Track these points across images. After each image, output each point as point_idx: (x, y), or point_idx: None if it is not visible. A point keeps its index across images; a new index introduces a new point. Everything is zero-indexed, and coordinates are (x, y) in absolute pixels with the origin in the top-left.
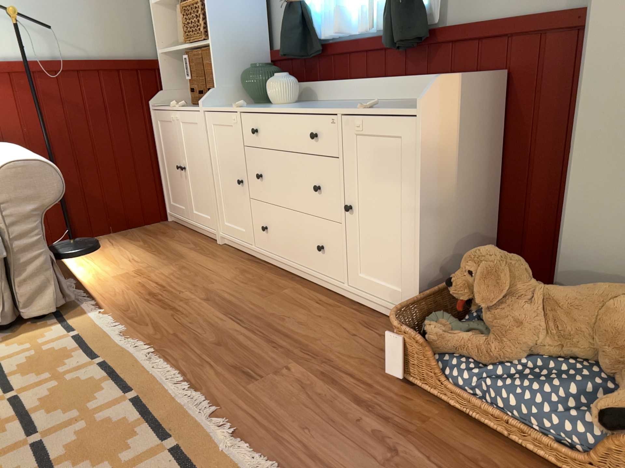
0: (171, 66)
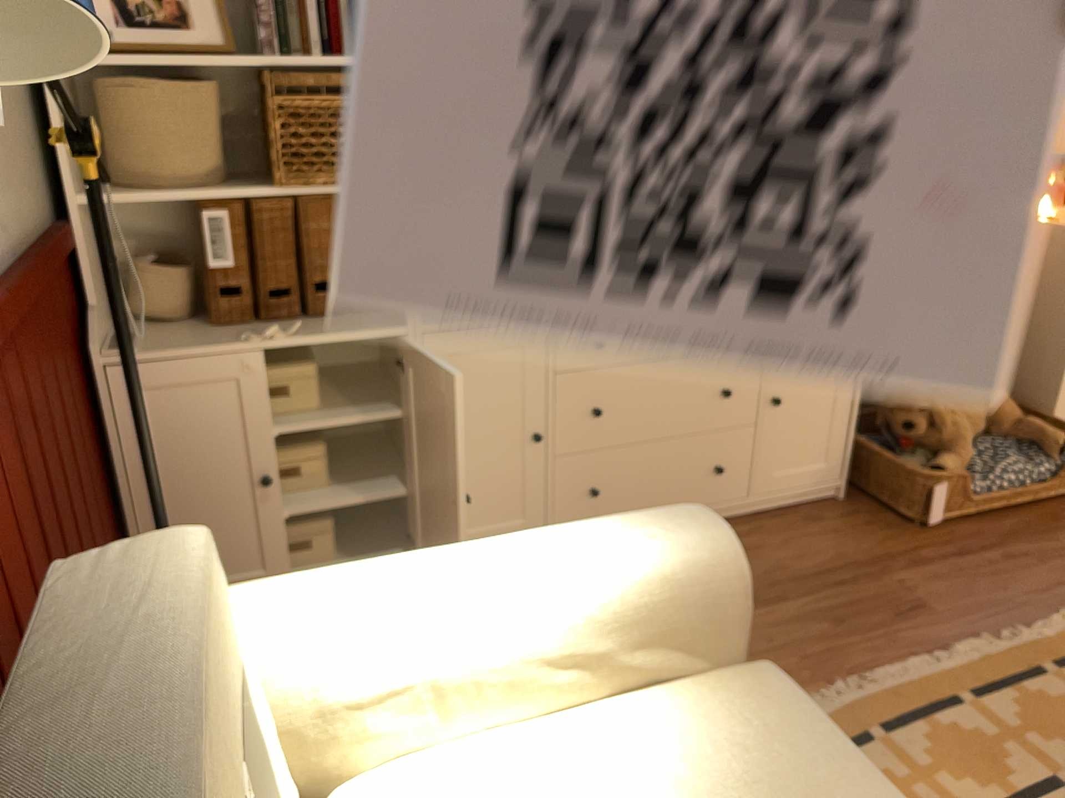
0: (87, 231)
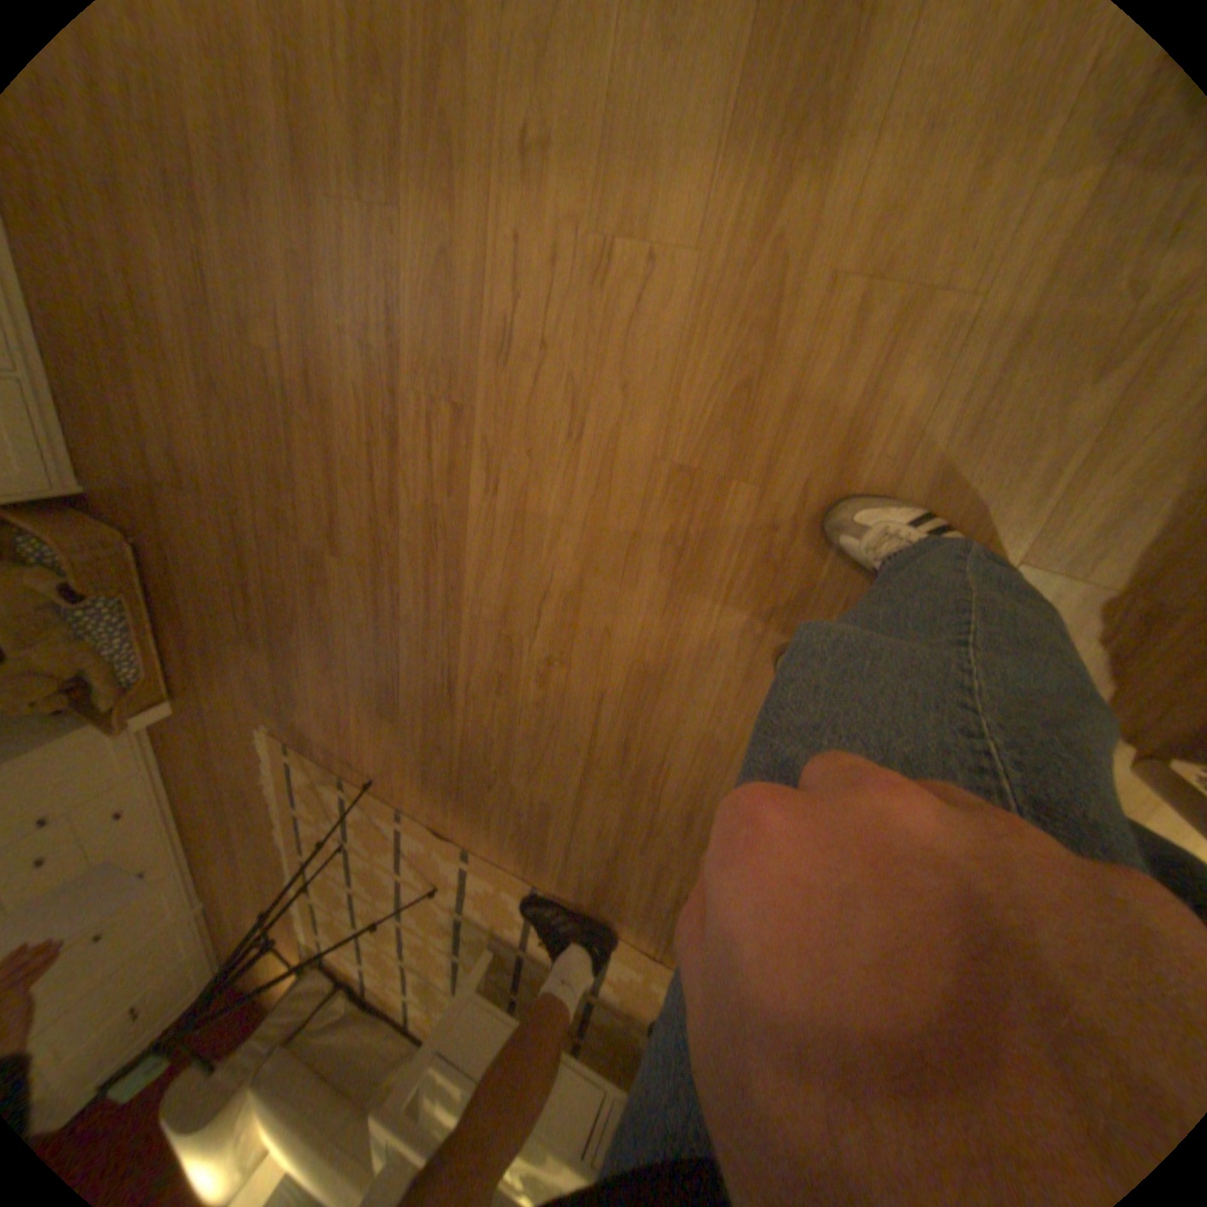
0: None
